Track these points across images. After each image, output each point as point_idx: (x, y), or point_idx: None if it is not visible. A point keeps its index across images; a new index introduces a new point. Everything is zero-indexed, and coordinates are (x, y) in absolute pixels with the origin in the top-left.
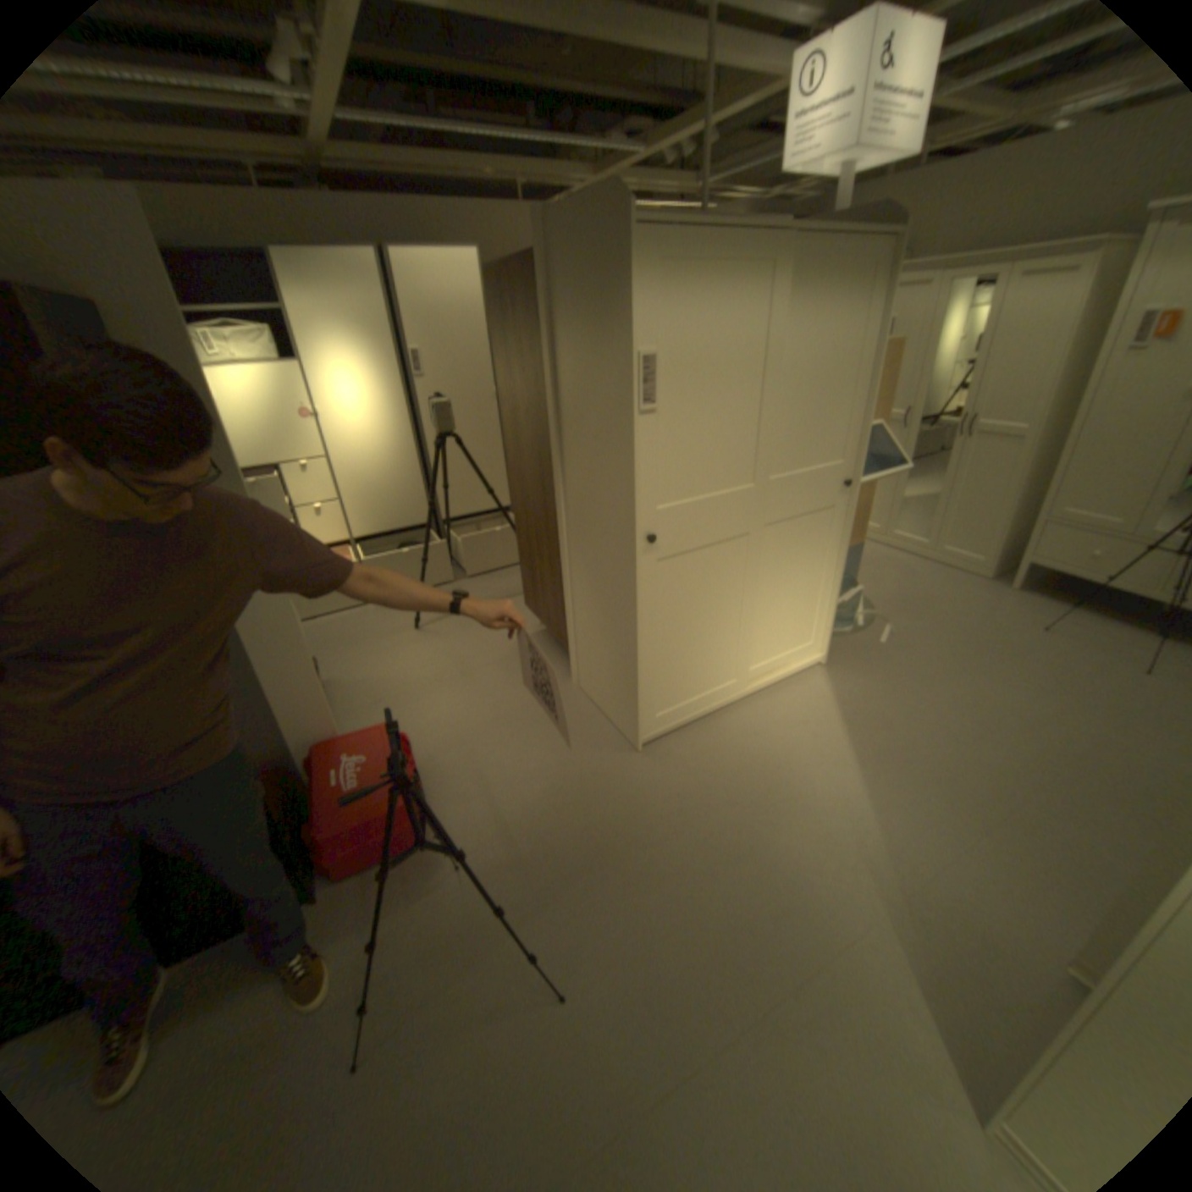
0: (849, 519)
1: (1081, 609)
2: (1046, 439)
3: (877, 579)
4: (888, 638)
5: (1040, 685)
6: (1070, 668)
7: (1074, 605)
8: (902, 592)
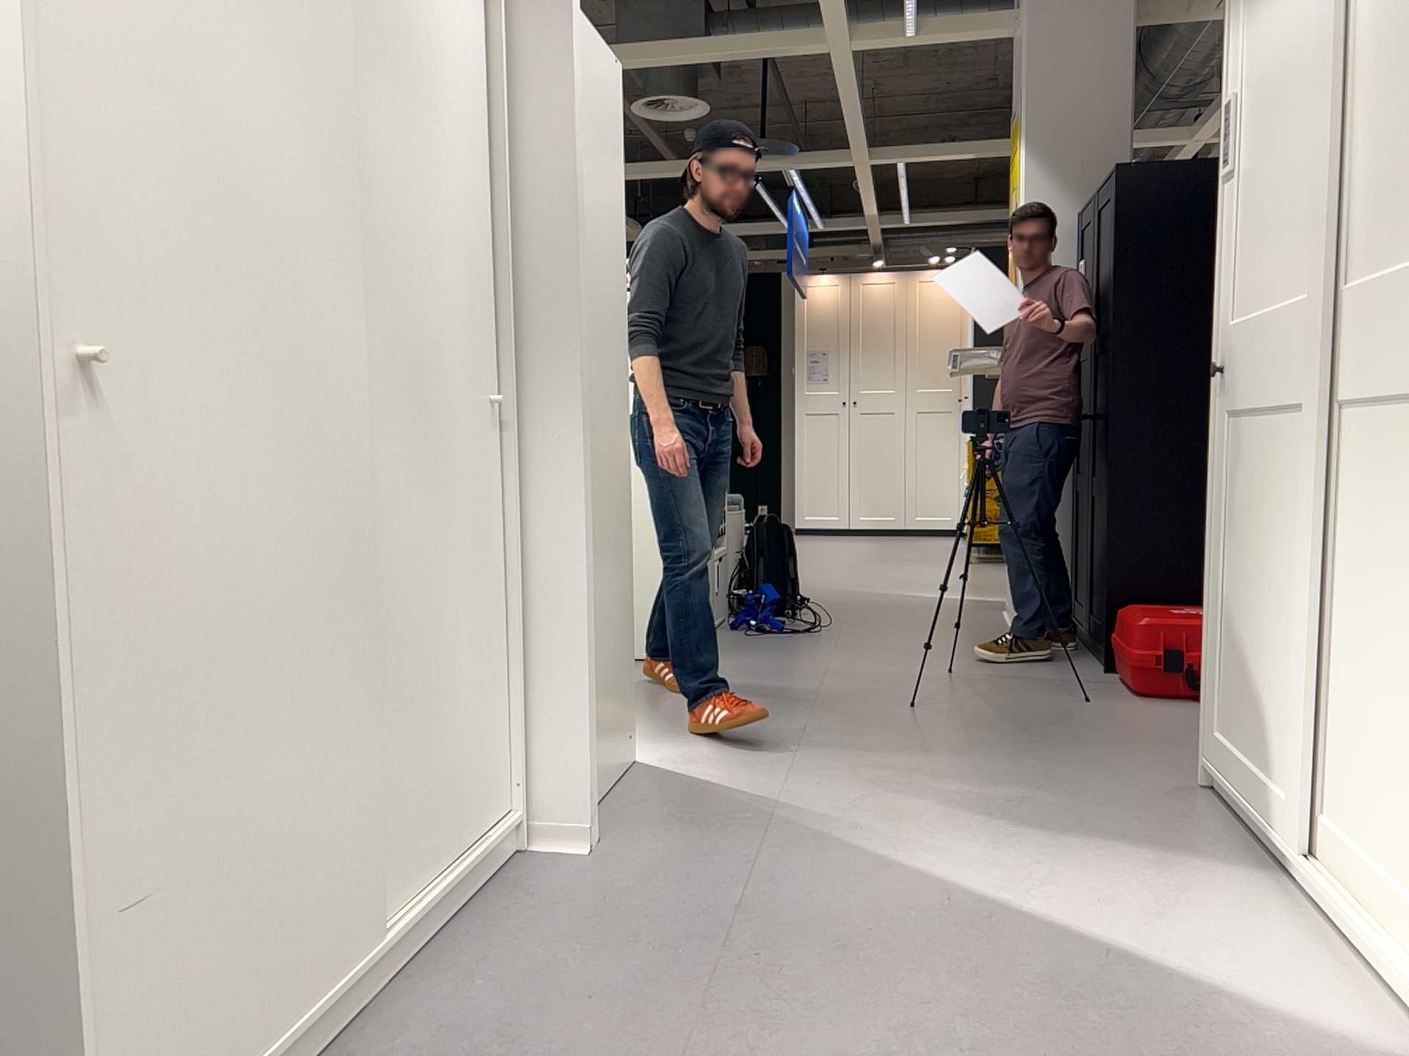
0: None
1: None
2: None
3: None
4: None
5: None
6: None
7: None
8: None
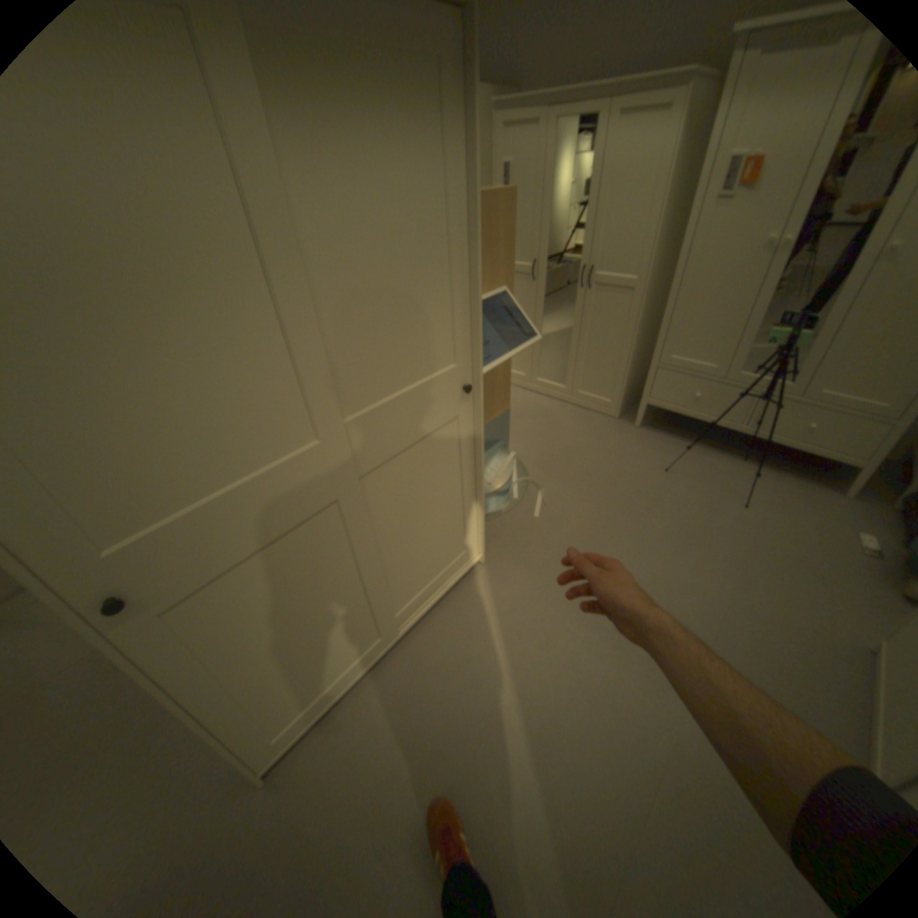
0: (476, 425)
1: (686, 440)
2: (650, 289)
3: (526, 433)
4: (540, 509)
5: (669, 542)
6: (688, 514)
7: (680, 437)
8: (548, 445)
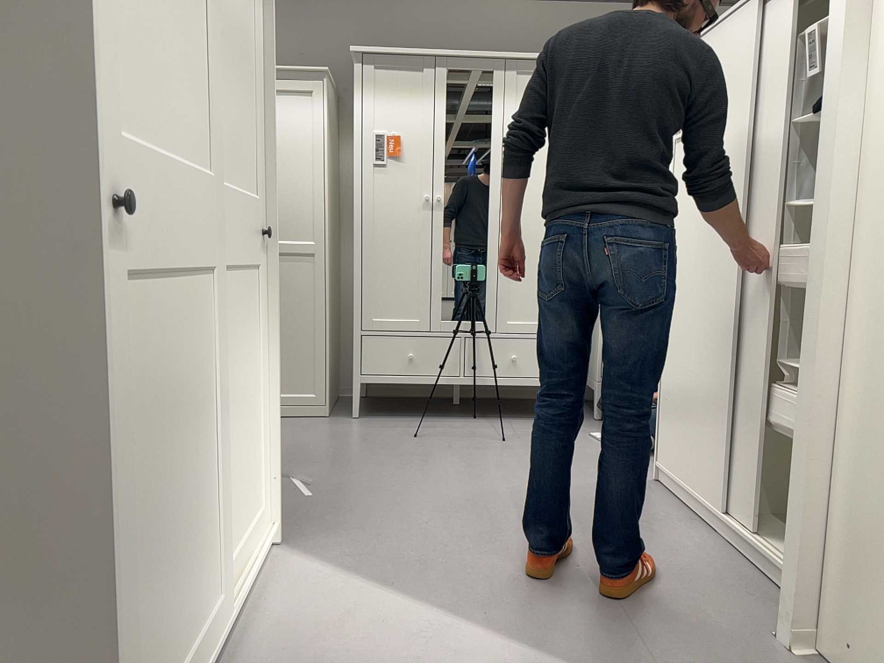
0: (268, 295)
1: (414, 418)
2: (329, 257)
3: None
4: (308, 494)
5: (467, 476)
6: (464, 457)
7: (405, 417)
8: None
